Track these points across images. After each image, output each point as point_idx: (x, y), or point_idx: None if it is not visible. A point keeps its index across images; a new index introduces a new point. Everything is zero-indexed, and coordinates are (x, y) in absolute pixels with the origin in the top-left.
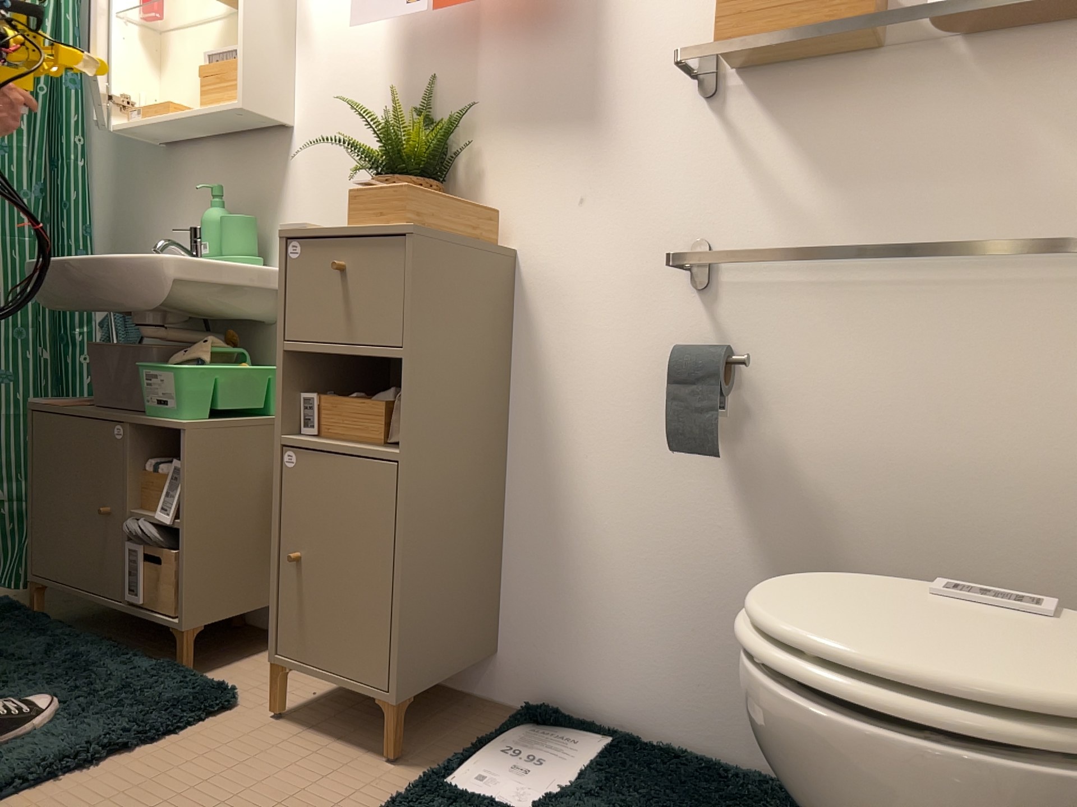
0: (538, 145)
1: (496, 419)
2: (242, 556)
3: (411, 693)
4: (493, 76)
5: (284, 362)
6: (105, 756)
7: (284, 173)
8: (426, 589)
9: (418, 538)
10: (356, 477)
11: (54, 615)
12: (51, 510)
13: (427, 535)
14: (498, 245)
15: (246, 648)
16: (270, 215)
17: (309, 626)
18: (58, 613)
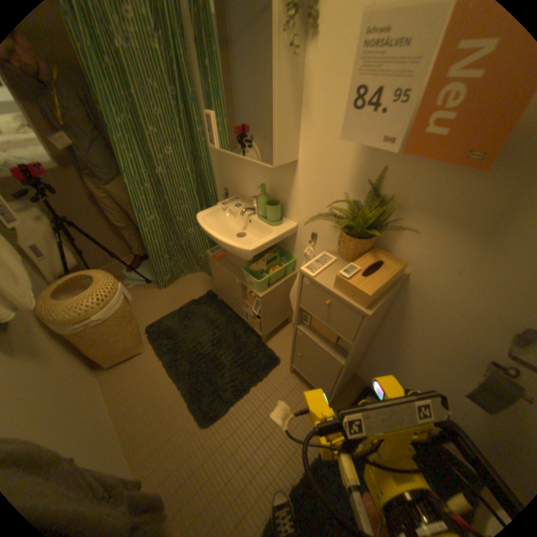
0: (446, 233)
1: (379, 326)
2: (276, 317)
3: (334, 399)
4: (428, 179)
5: (297, 308)
6: (248, 393)
7: (290, 178)
8: (343, 382)
9: (344, 377)
10: (324, 356)
11: (223, 306)
12: (217, 282)
13: (347, 374)
14: (402, 276)
15: (277, 329)
16: (283, 194)
17: (302, 368)
18: (223, 303)
